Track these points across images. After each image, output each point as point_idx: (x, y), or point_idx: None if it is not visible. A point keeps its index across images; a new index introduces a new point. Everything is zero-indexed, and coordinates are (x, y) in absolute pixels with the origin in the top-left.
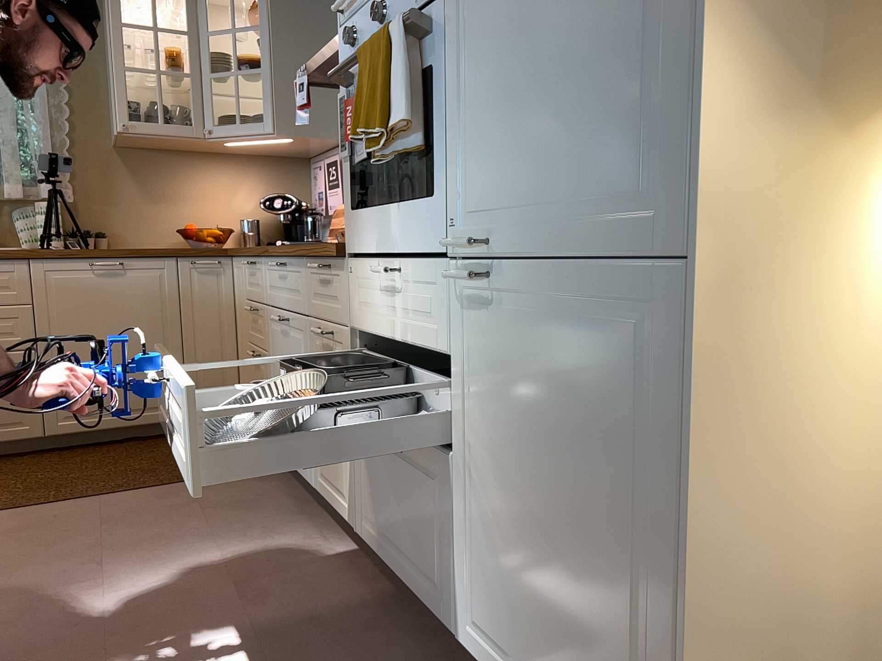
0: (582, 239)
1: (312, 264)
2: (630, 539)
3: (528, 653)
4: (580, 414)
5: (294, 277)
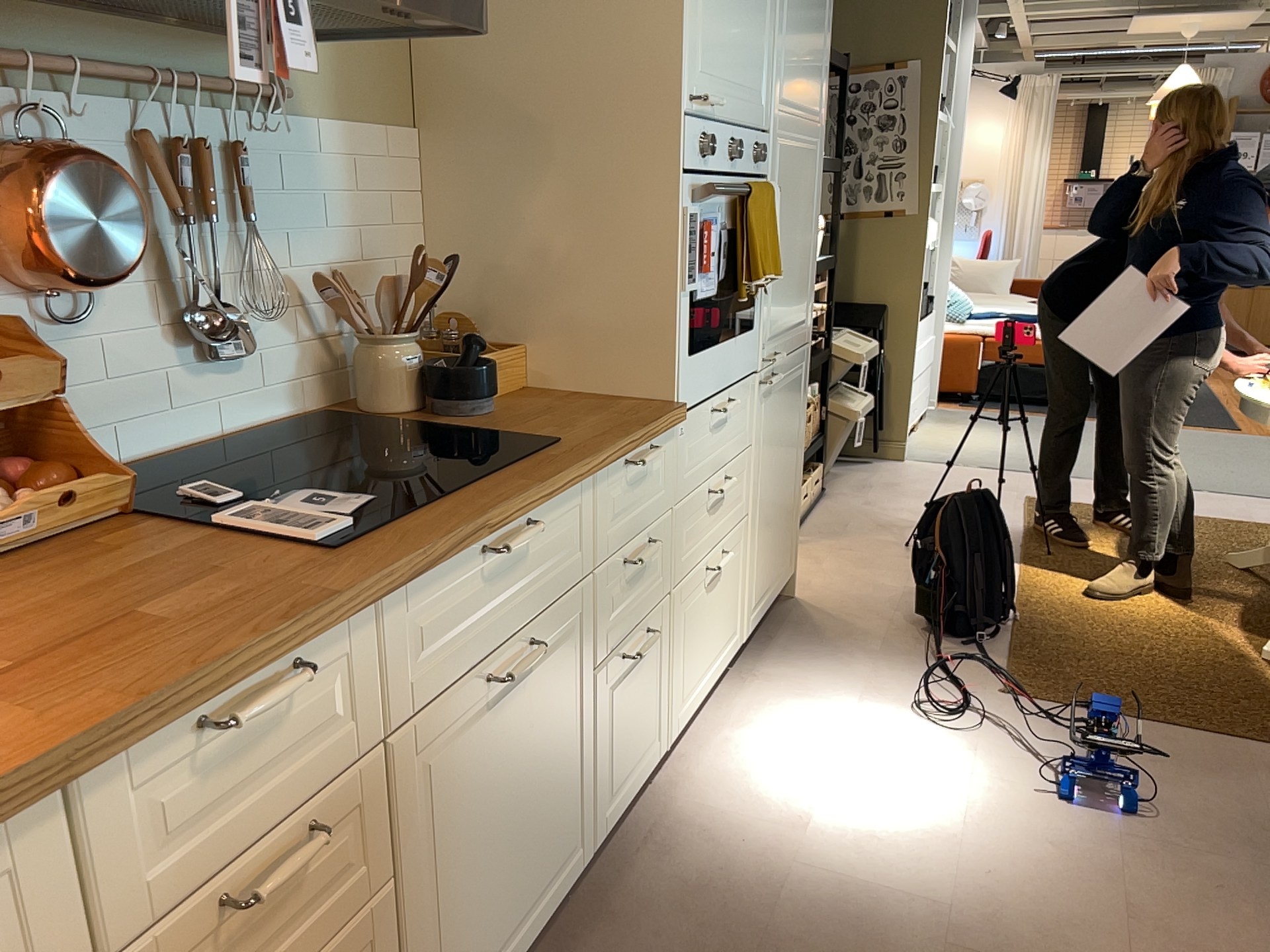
0: (793, 342)
1: (644, 456)
2: (793, 461)
3: (768, 572)
4: (788, 422)
5: (552, 531)
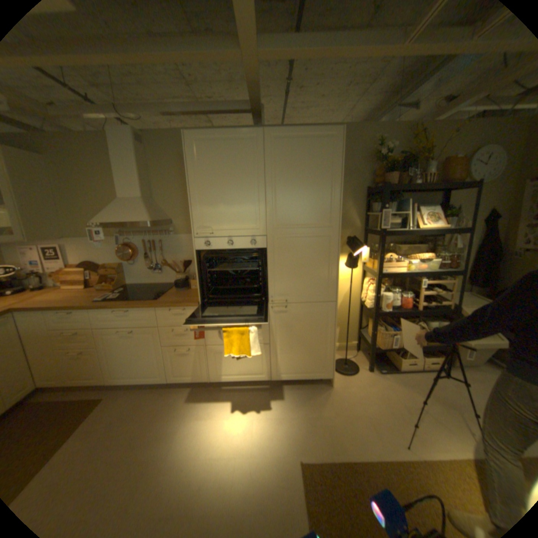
0: (310, 299)
1: (172, 310)
2: (321, 339)
3: (295, 368)
4: (310, 325)
5: (138, 315)
